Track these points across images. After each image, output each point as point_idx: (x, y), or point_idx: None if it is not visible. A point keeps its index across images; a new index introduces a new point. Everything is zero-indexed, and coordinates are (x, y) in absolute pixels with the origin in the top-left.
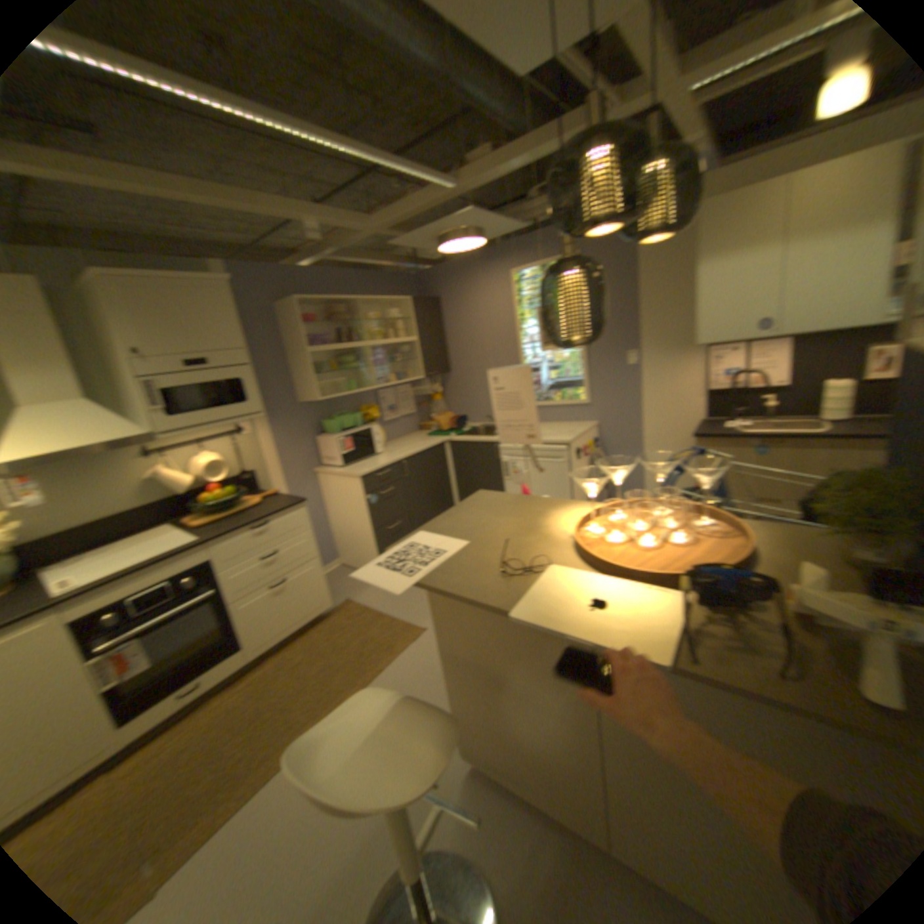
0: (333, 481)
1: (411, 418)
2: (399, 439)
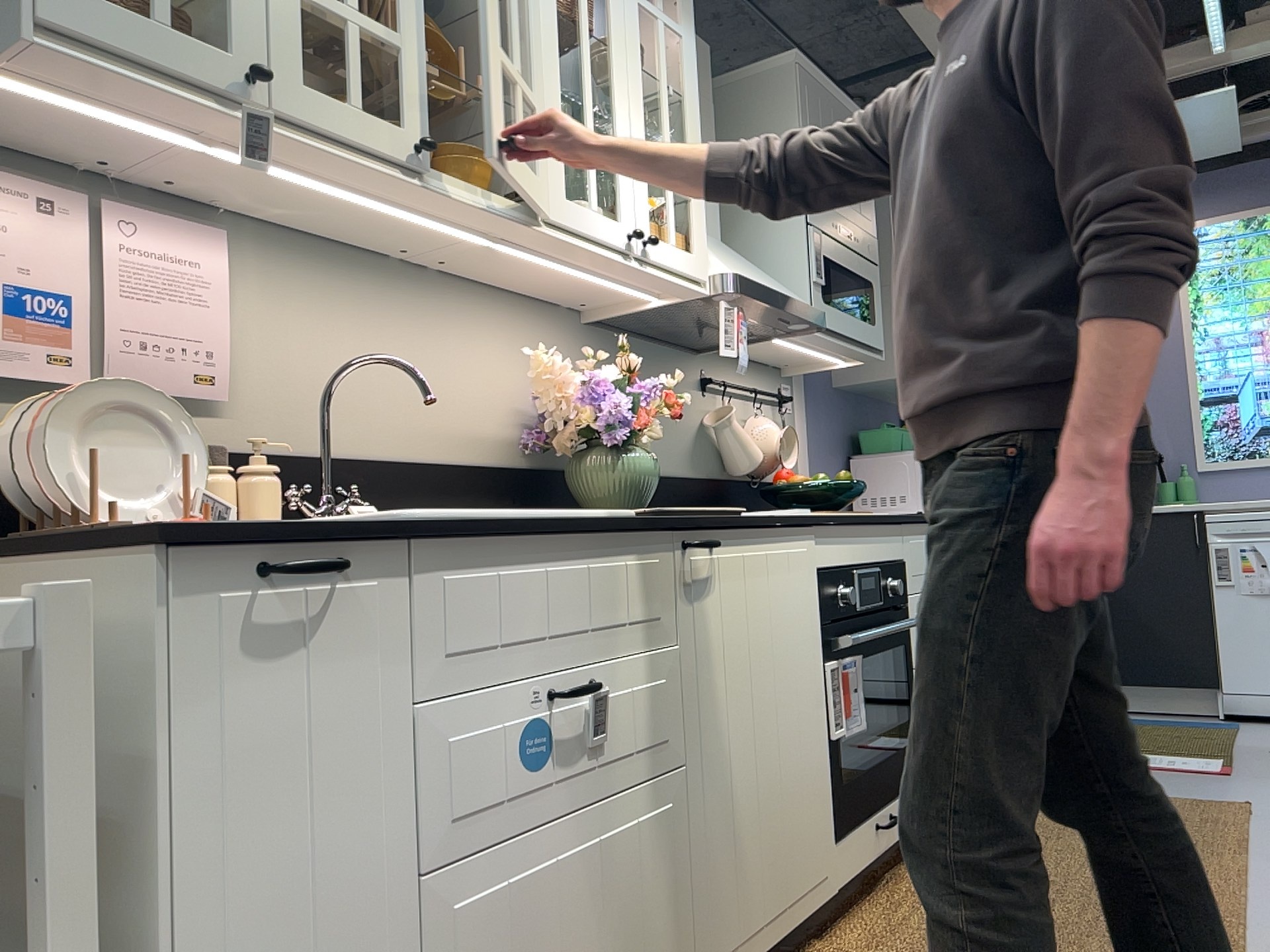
0: None
1: None
2: None
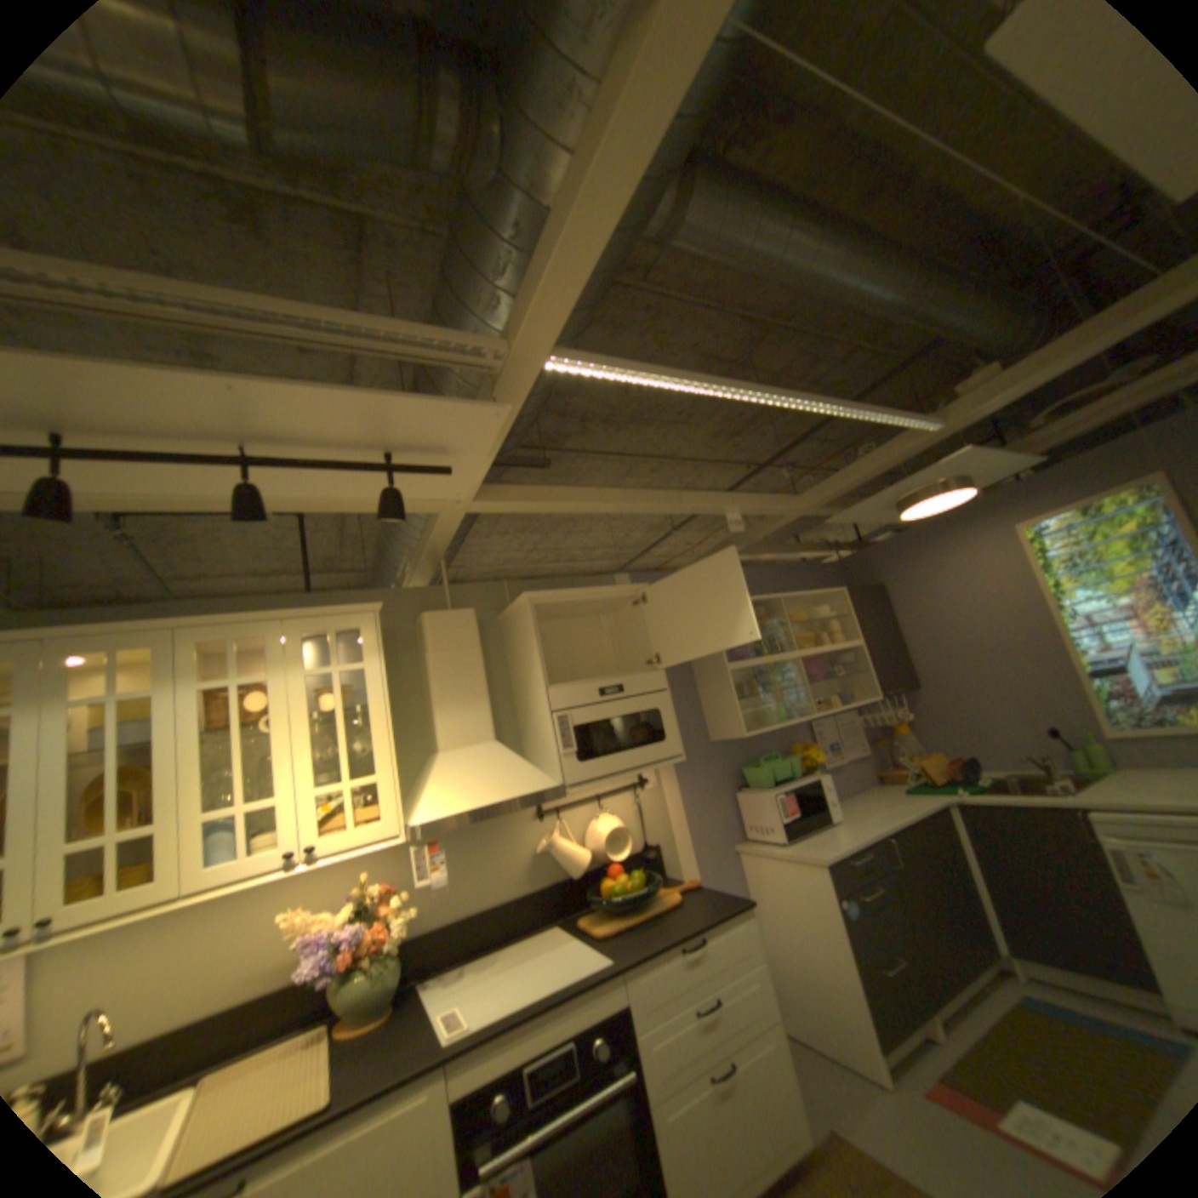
0: (775, 871)
1: (866, 765)
2: (854, 800)
